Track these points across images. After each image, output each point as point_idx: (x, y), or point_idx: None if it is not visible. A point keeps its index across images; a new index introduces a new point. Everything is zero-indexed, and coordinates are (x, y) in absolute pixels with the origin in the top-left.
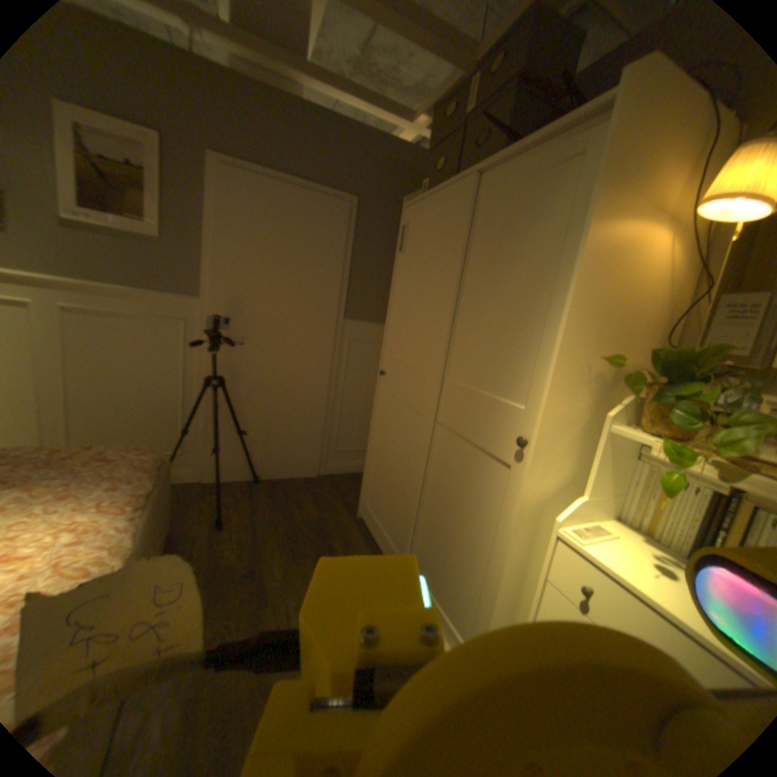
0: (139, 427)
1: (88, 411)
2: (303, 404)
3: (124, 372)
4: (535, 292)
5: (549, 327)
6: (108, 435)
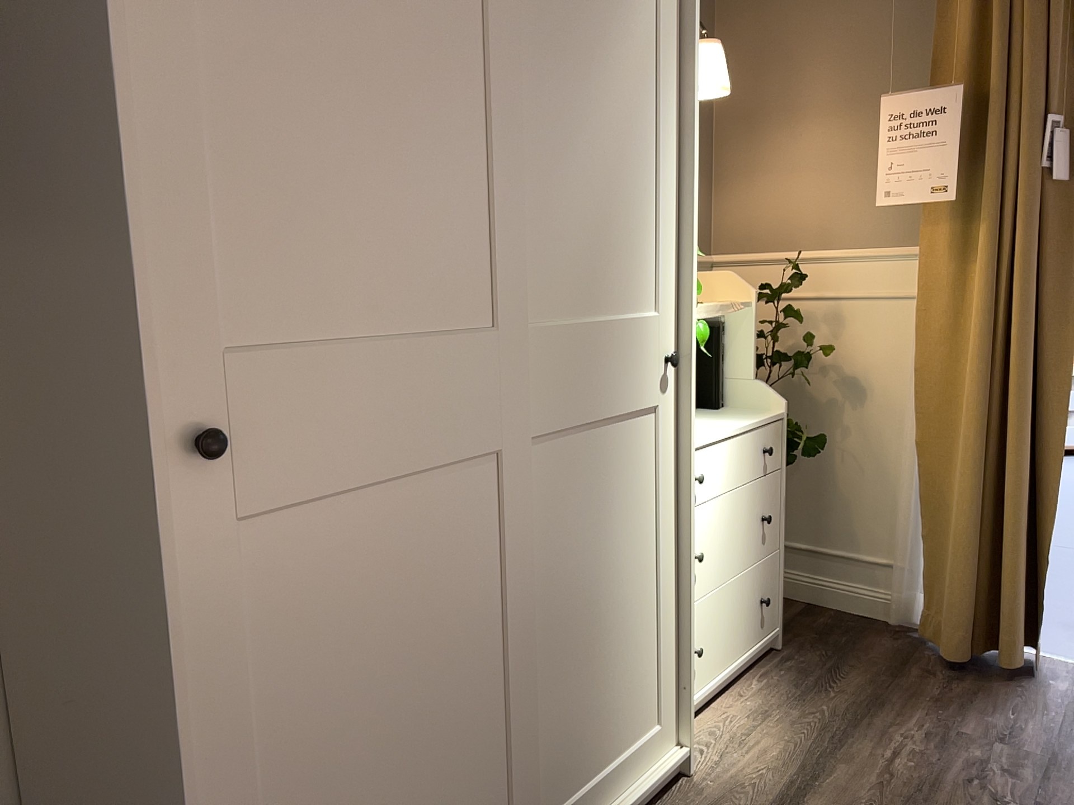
0: None
1: None
2: None
3: None
4: (640, 131)
5: (666, 187)
6: None
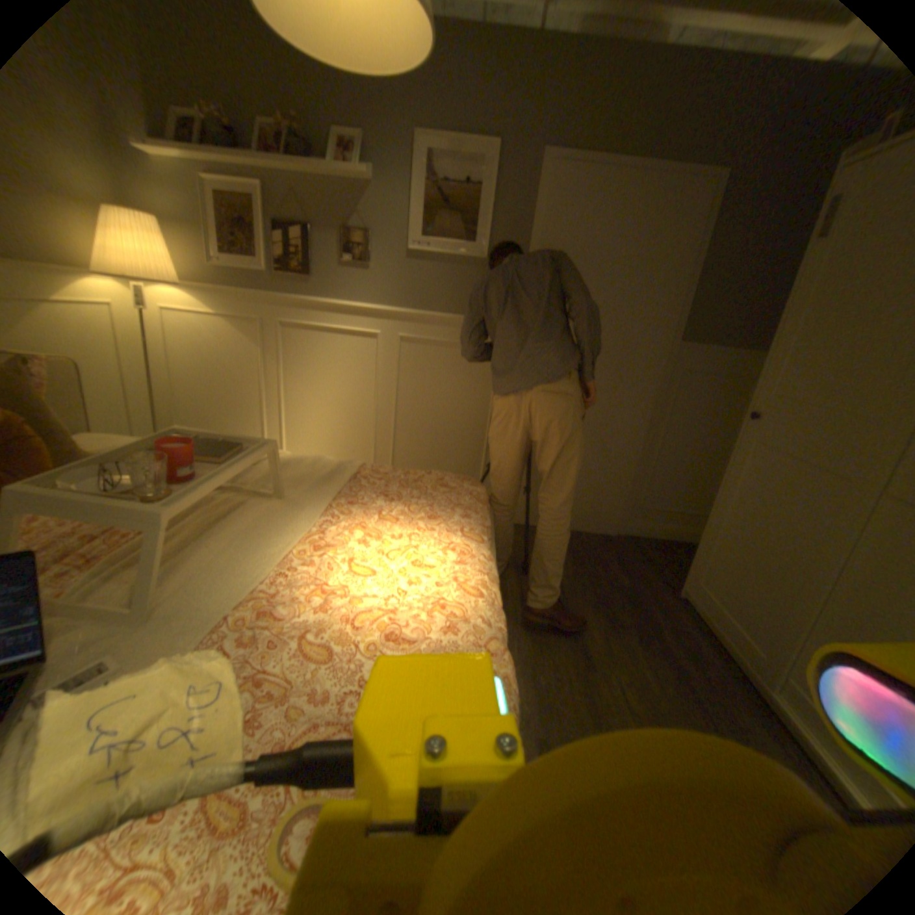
0: (445, 457)
1: (407, 437)
2: (612, 448)
3: (439, 401)
4: None
5: None
6: (420, 461)
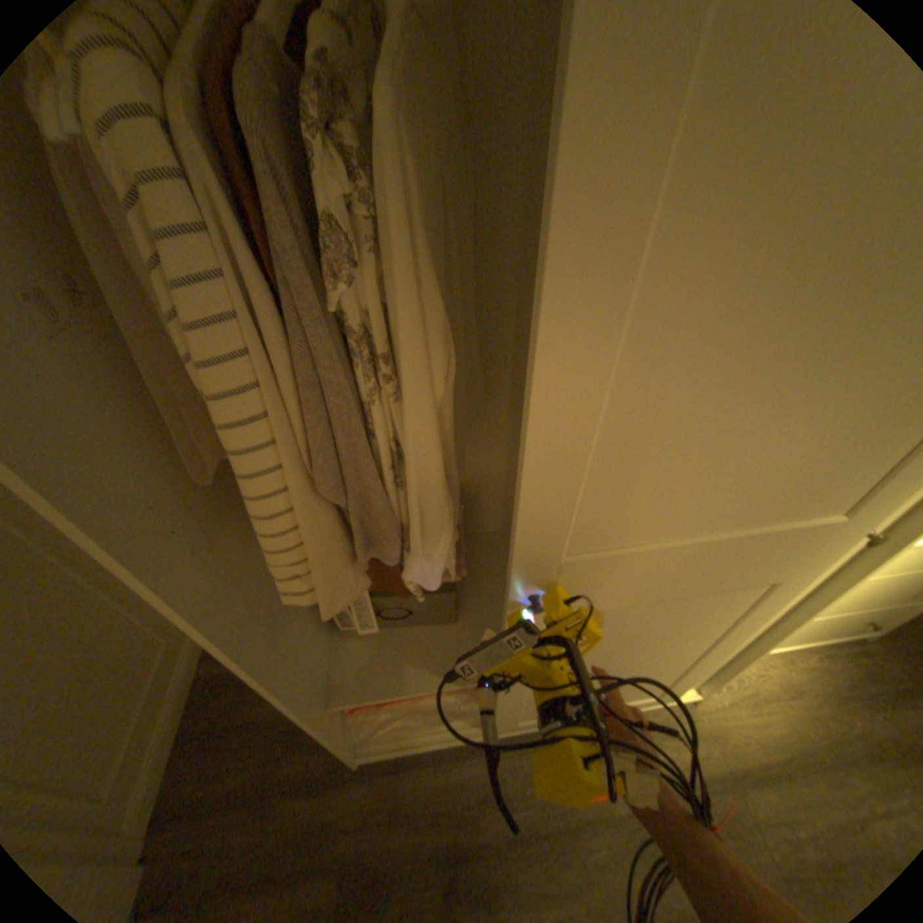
0: None
1: None
2: None
3: None
4: None
5: None
6: None
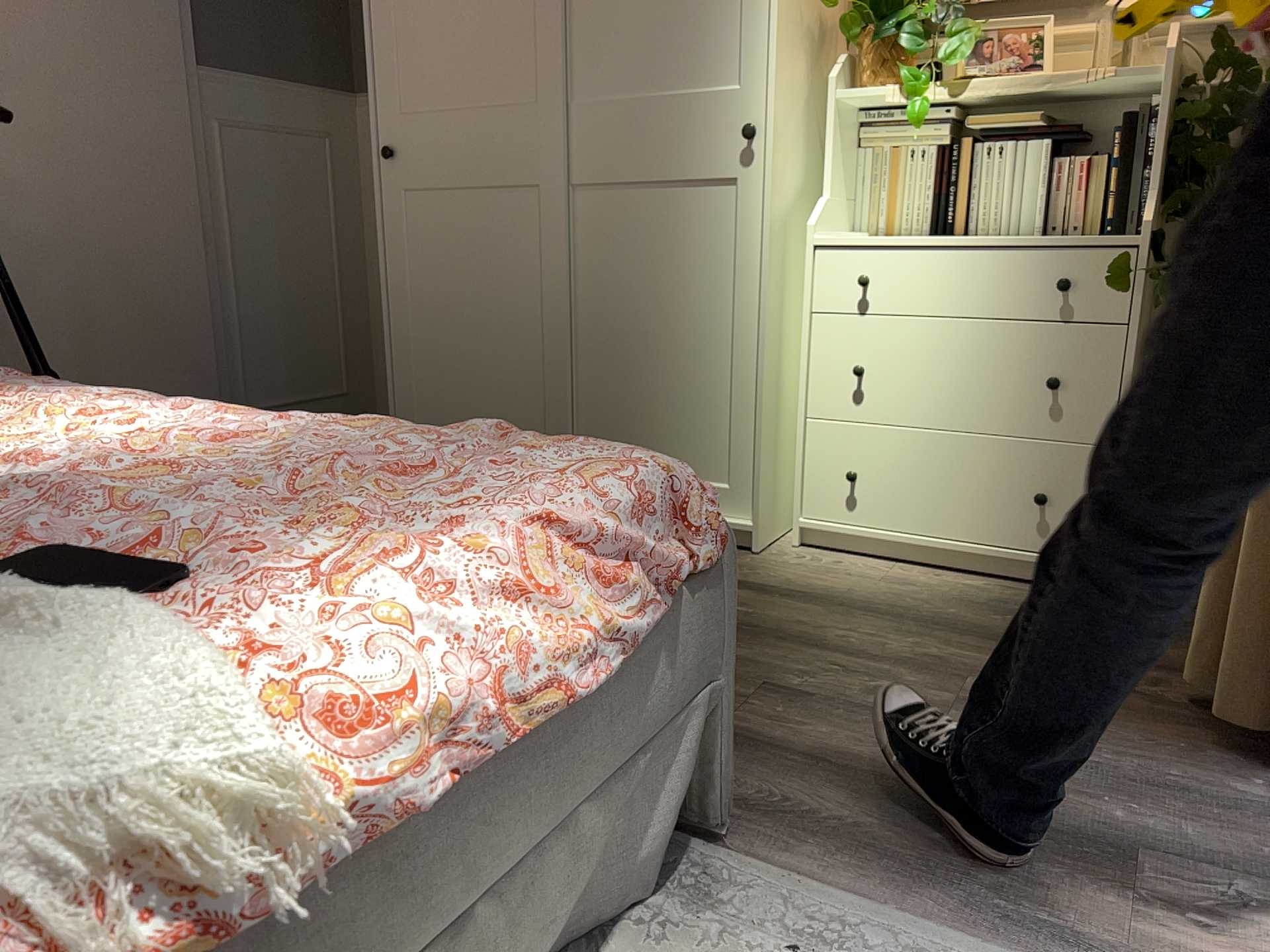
0: None
1: None
2: (160, 295)
3: None
4: None
5: None
6: None
